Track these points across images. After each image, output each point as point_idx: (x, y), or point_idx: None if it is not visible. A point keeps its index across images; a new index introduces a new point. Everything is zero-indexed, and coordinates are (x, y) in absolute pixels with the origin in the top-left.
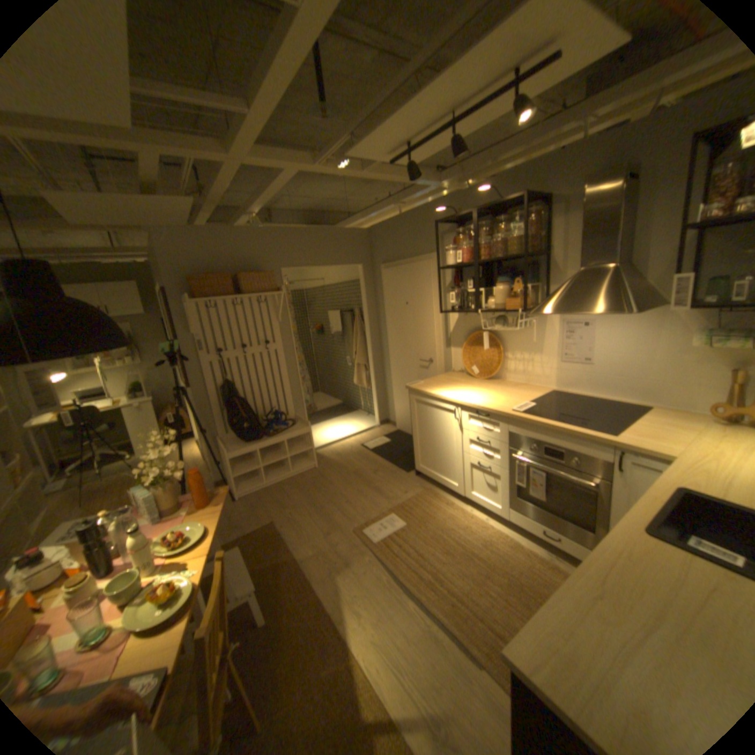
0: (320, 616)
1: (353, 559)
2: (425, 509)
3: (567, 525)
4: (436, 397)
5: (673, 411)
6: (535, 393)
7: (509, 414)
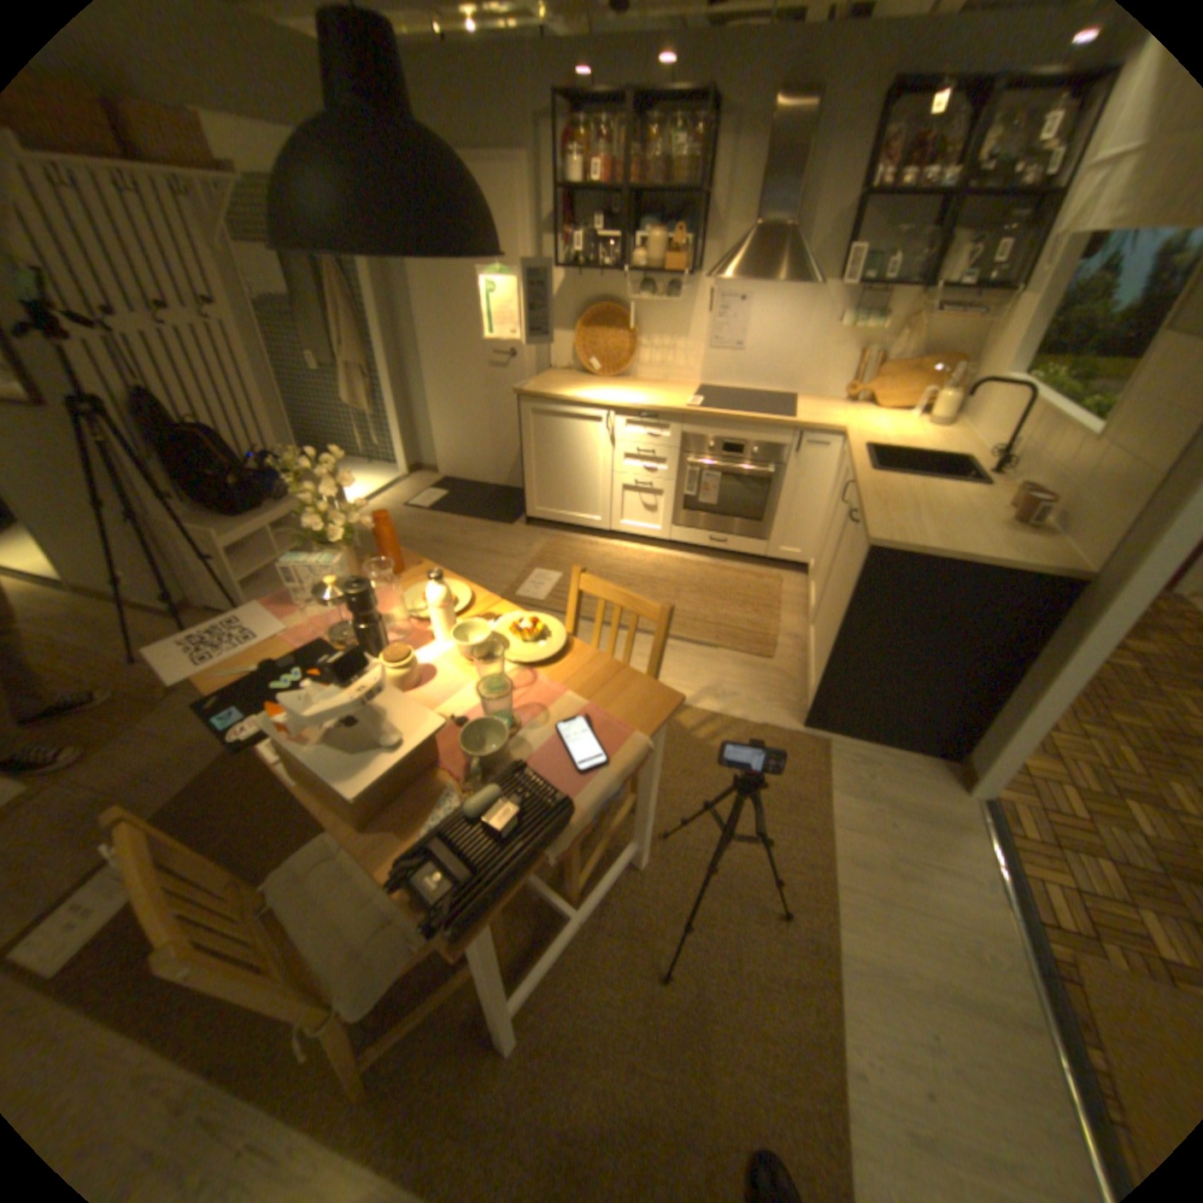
0: None
1: None
2: (570, 555)
3: (735, 523)
4: (574, 402)
5: (811, 398)
6: (685, 390)
7: (686, 411)
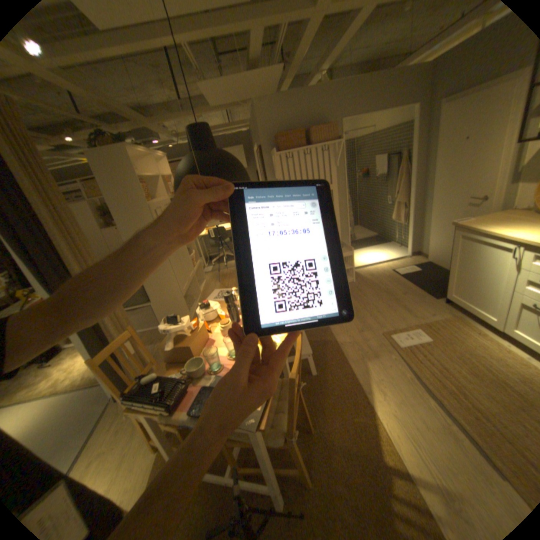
0: (354, 383)
1: (382, 354)
2: (454, 333)
3: None
4: (492, 234)
5: None
6: None
7: None
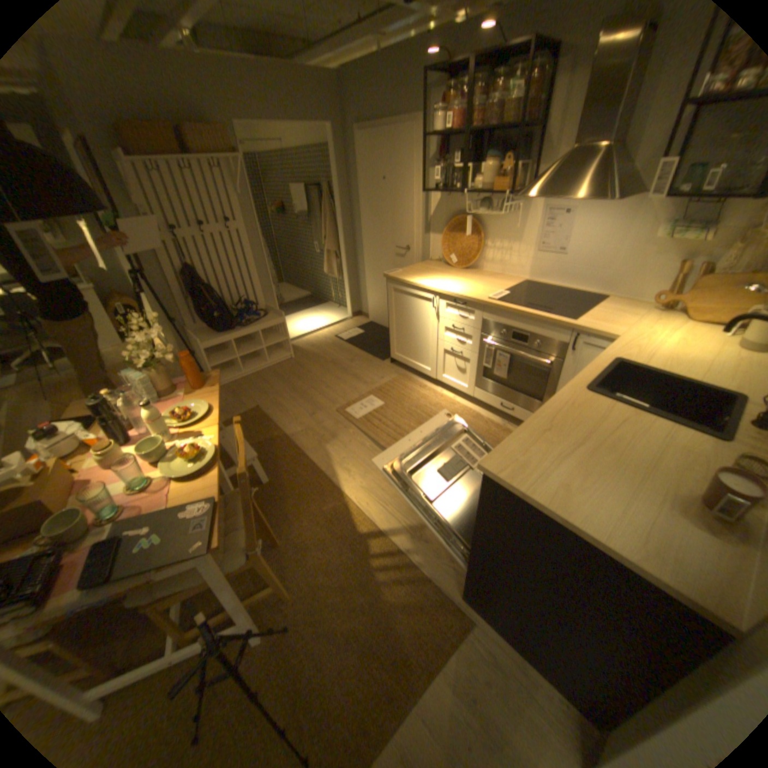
0: (315, 472)
1: (339, 431)
2: (400, 390)
3: (521, 396)
4: (415, 286)
5: (624, 299)
6: (509, 282)
7: (485, 301)
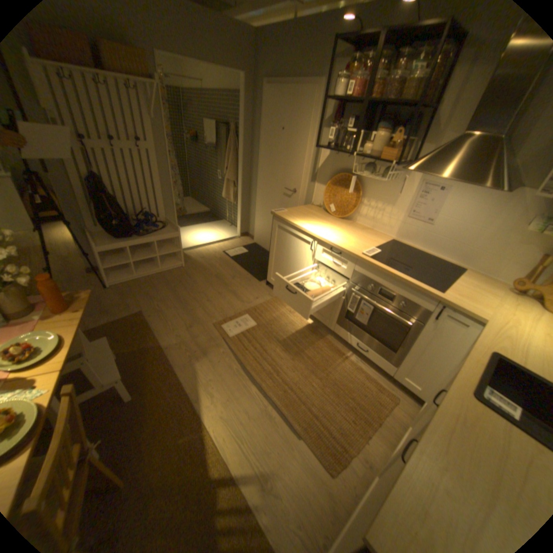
0: (180, 395)
1: (210, 349)
2: (271, 313)
3: (377, 343)
4: (298, 228)
5: (481, 275)
6: (379, 239)
7: (359, 256)
